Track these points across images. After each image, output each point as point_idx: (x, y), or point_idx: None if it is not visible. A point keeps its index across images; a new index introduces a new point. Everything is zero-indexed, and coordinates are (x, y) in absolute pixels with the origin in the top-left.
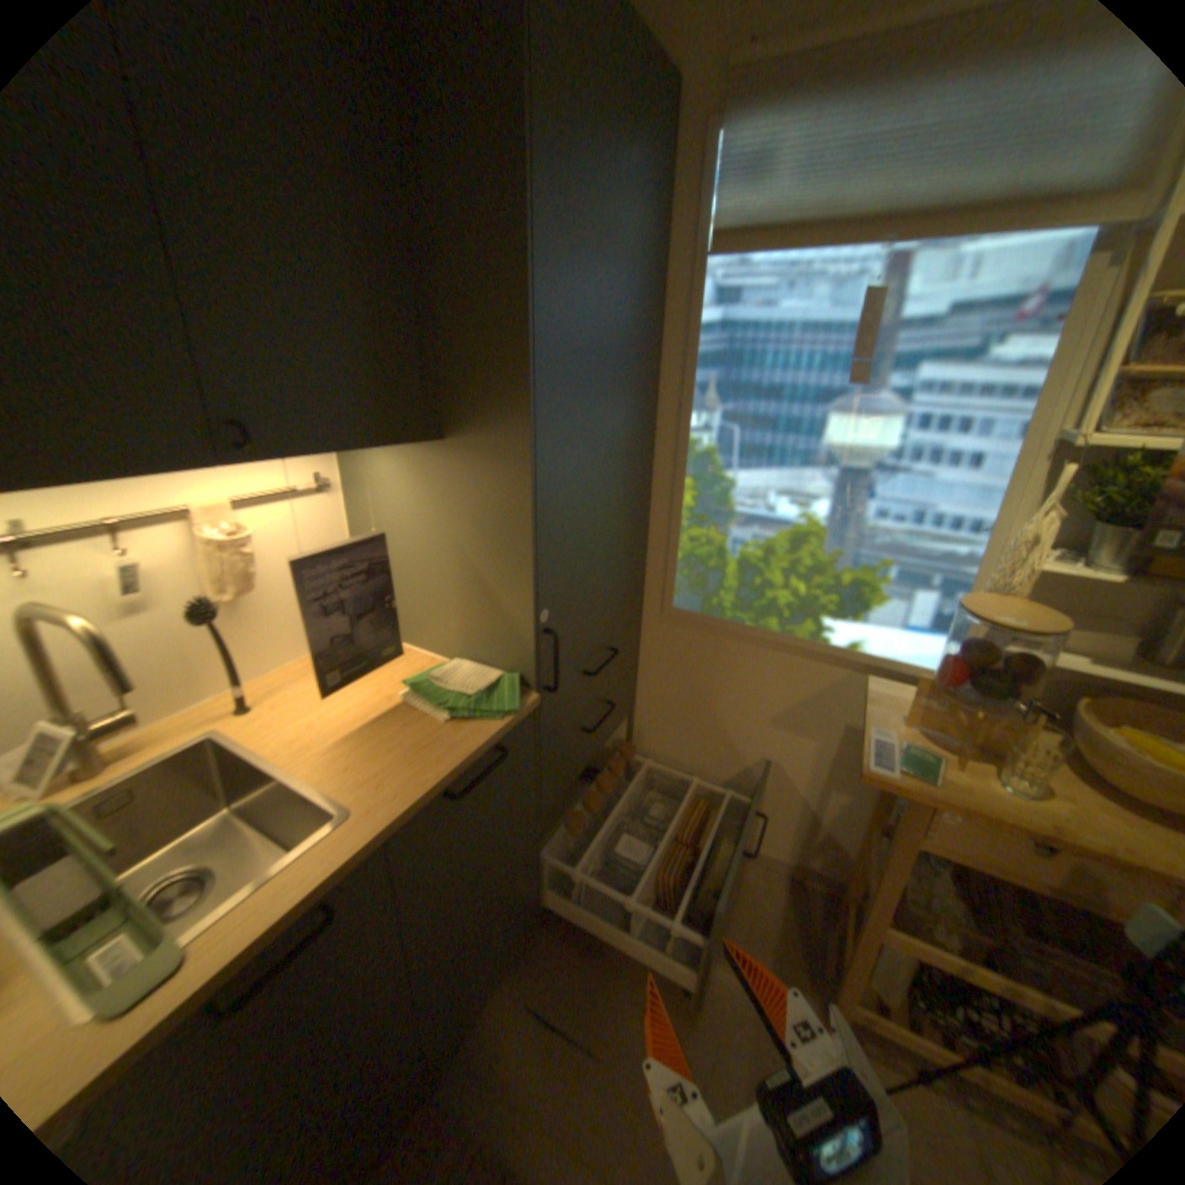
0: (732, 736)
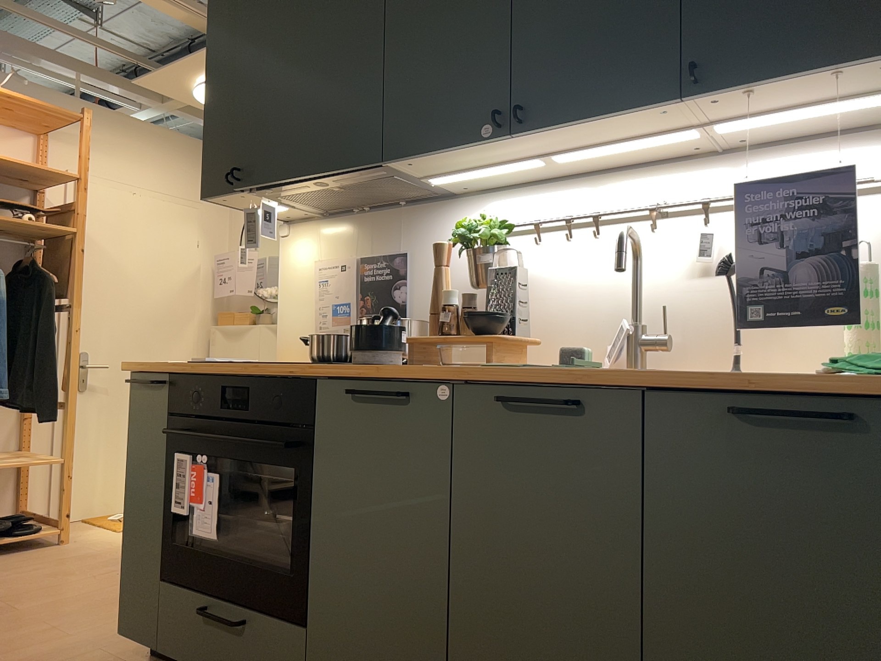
0: None
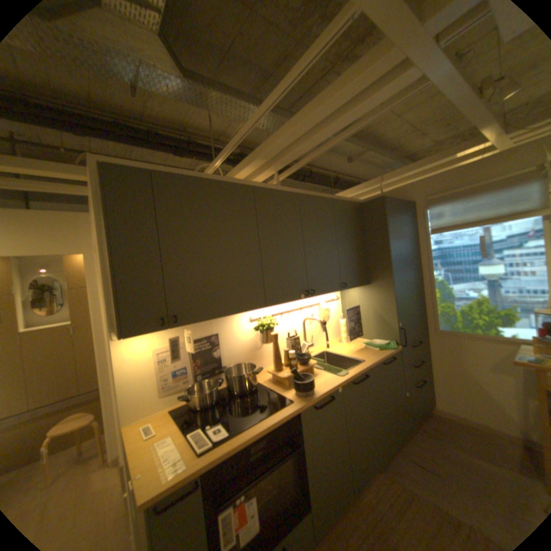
0: (476, 378)
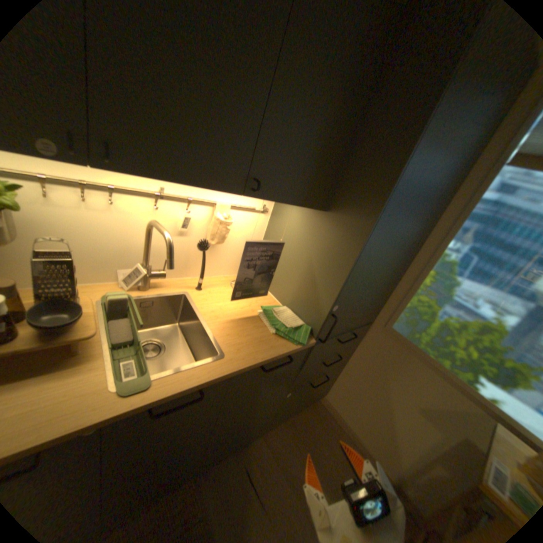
0: (394, 404)
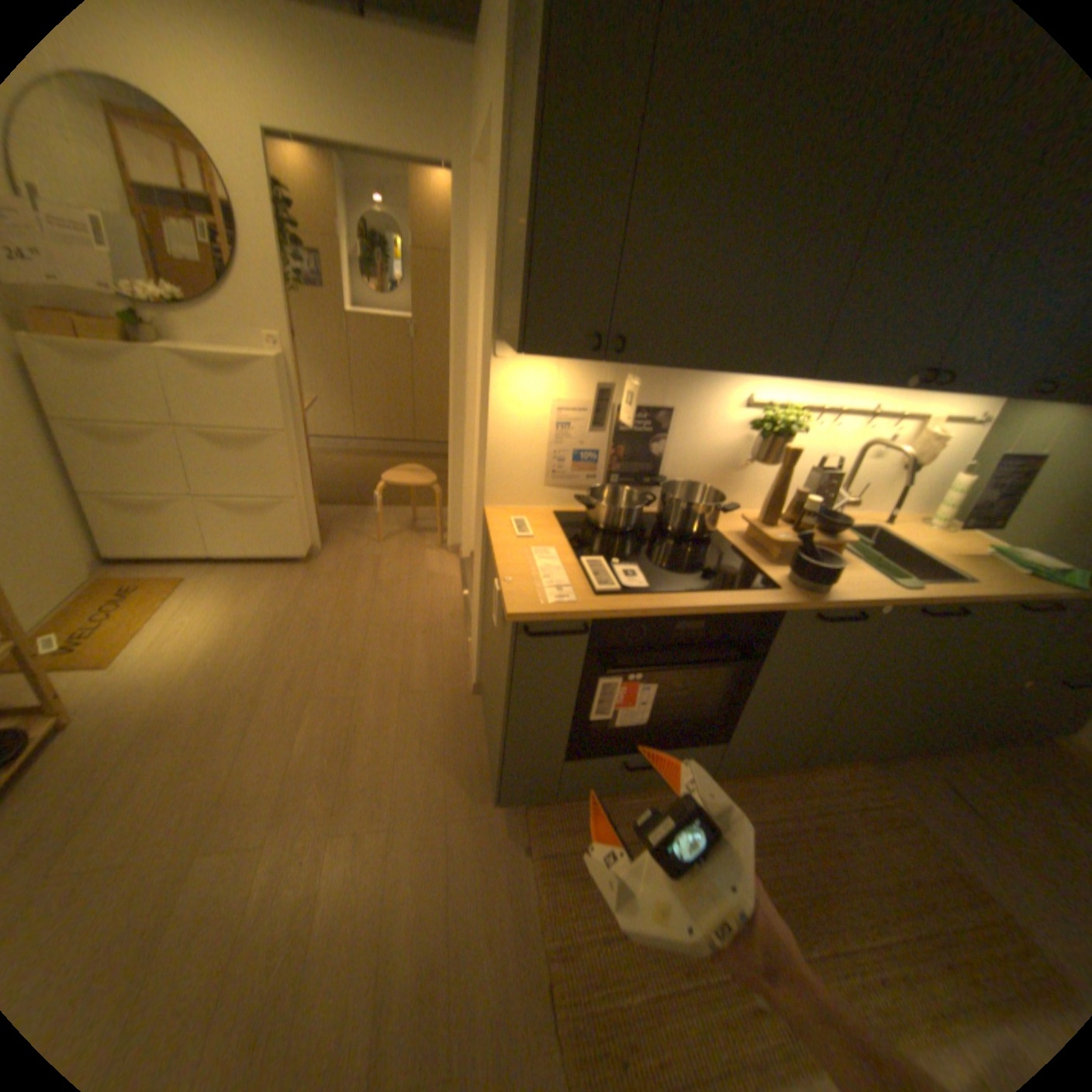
0: None
